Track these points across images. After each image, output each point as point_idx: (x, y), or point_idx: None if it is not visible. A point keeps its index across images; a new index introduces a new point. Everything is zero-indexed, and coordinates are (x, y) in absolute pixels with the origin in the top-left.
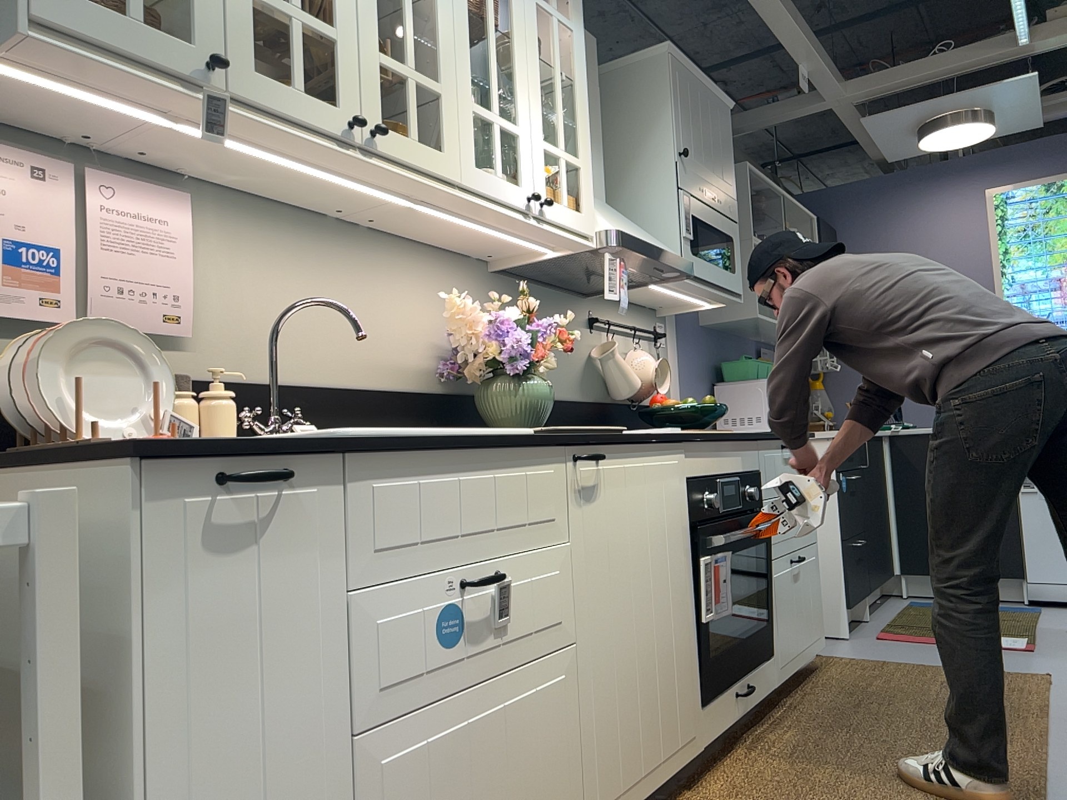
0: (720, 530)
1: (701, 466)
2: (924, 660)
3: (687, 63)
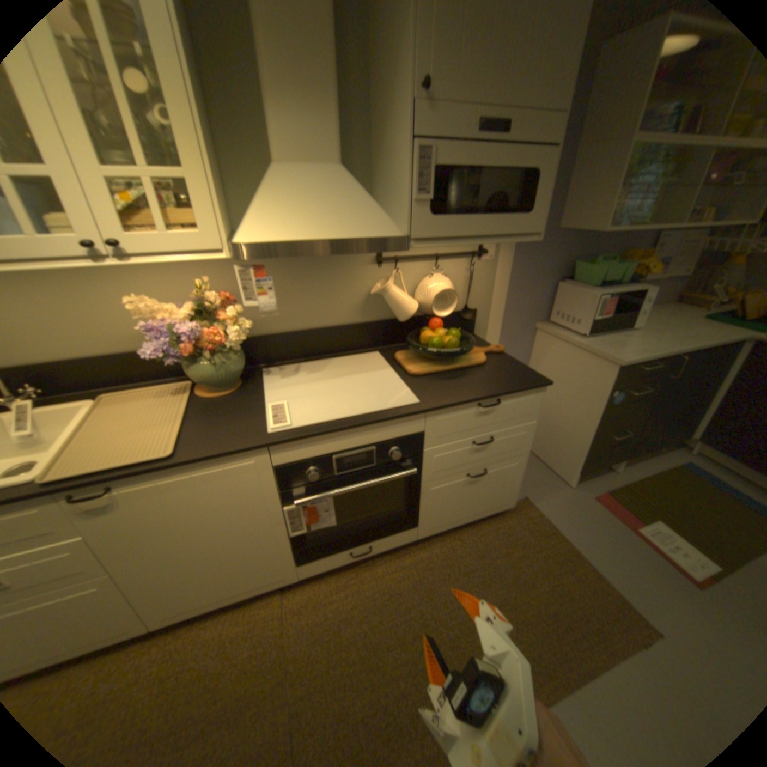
0: (335, 483)
1: (302, 454)
2: (587, 549)
3: None
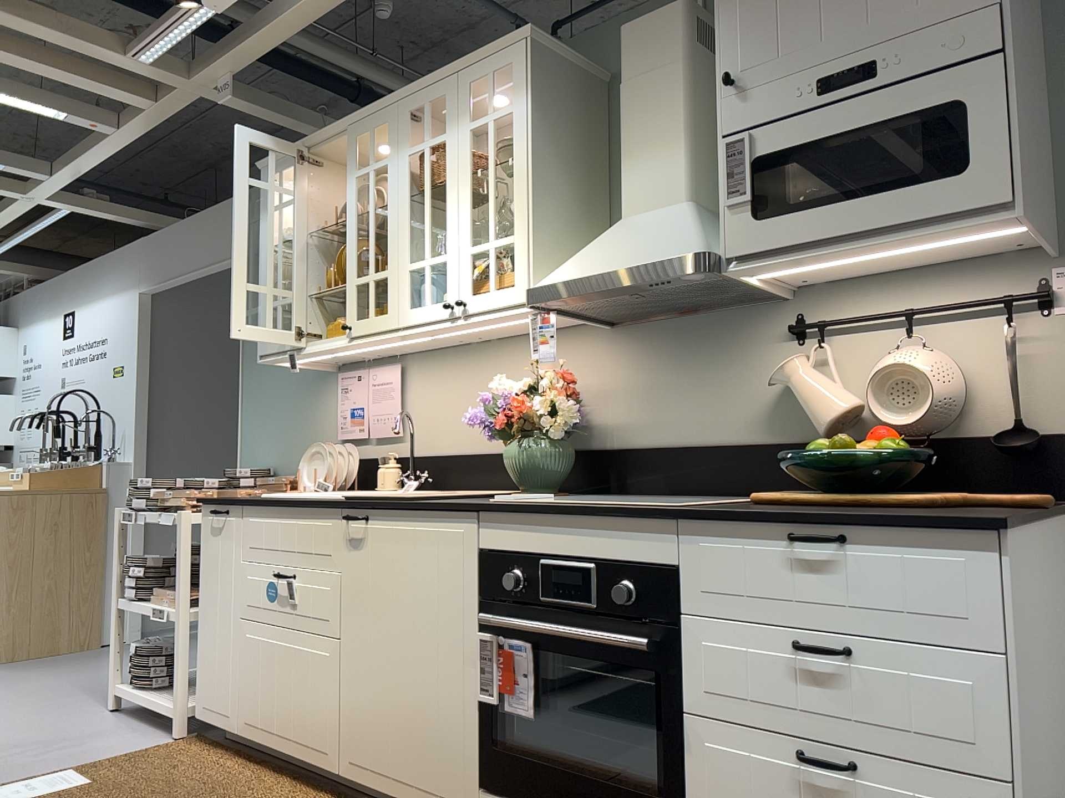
0: (541, 621)
1: (508, 541)
2: None
3: None
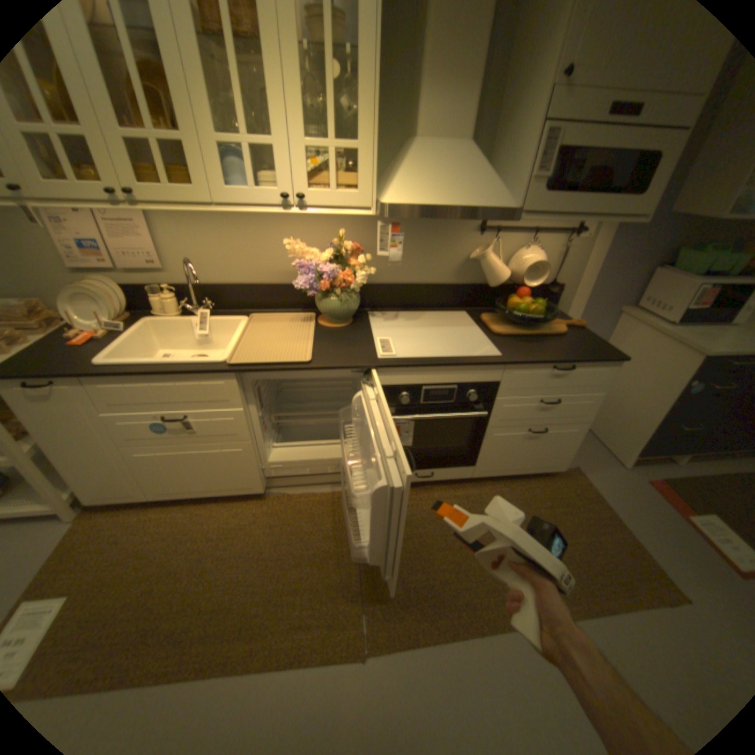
0: (418, 410)
1: (399, 380)
2: (632, 520)
3: None
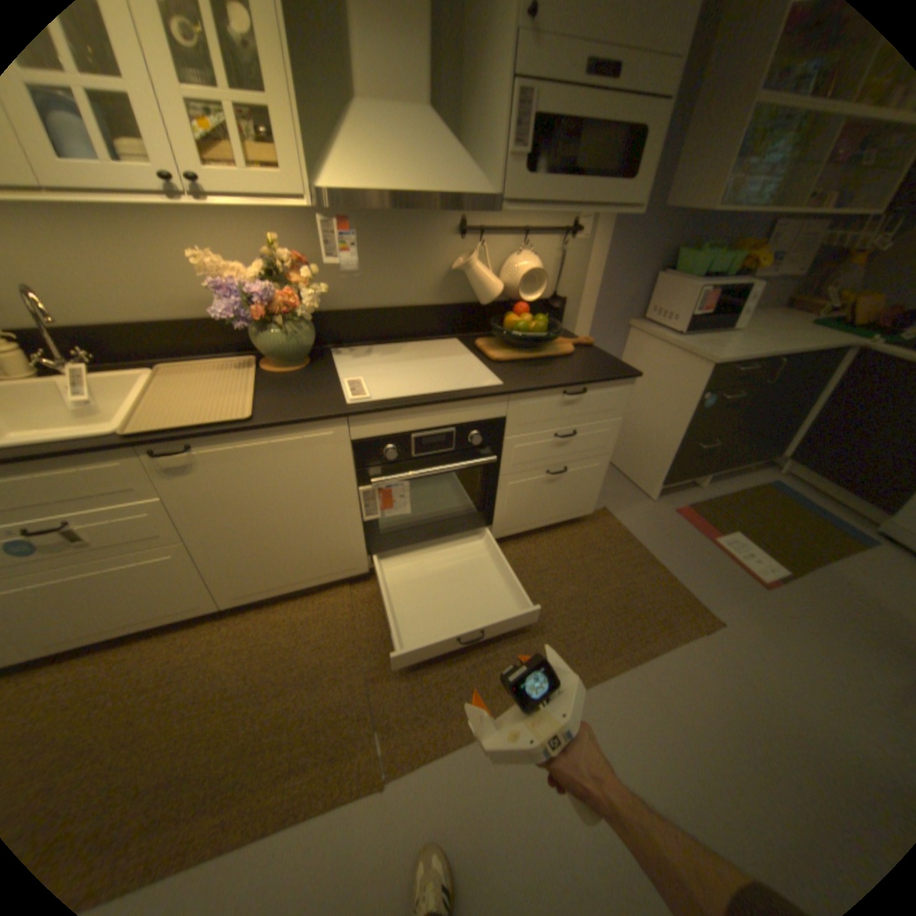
0: (412, 466)
1: (381, 430)
2: (663, 554)
3: None
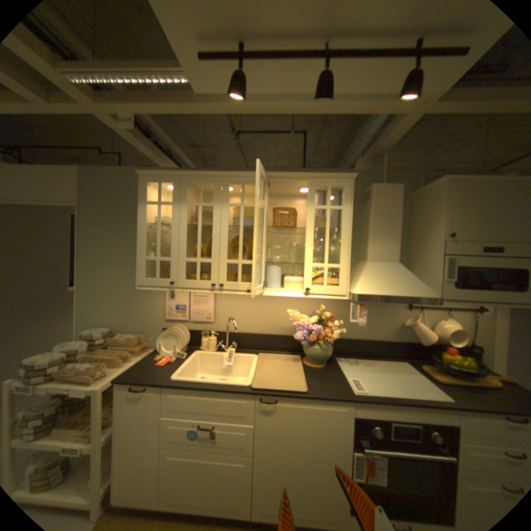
0: (390, 447)
1: (373, 415)
2: None
3: (471, 177)
